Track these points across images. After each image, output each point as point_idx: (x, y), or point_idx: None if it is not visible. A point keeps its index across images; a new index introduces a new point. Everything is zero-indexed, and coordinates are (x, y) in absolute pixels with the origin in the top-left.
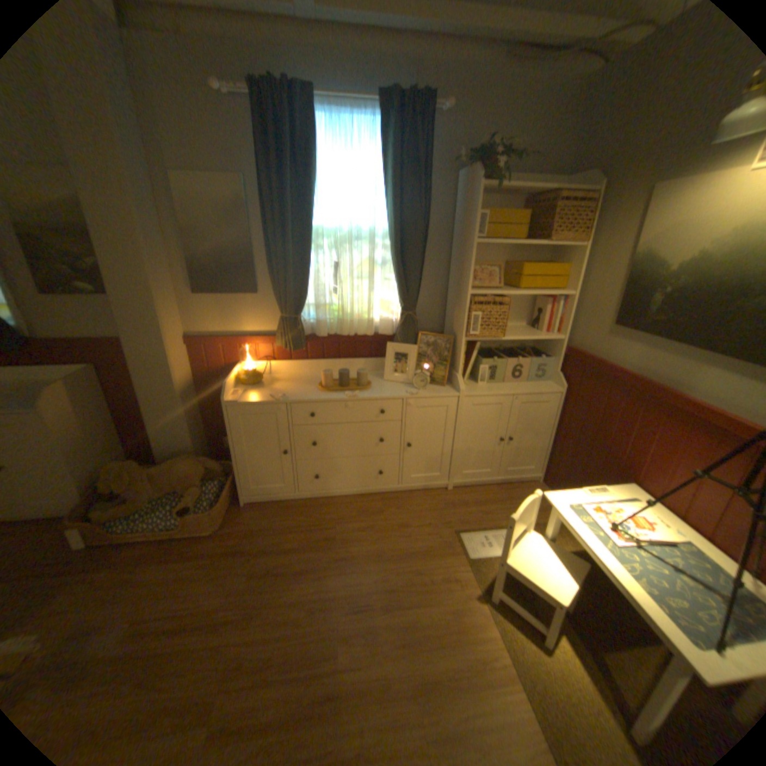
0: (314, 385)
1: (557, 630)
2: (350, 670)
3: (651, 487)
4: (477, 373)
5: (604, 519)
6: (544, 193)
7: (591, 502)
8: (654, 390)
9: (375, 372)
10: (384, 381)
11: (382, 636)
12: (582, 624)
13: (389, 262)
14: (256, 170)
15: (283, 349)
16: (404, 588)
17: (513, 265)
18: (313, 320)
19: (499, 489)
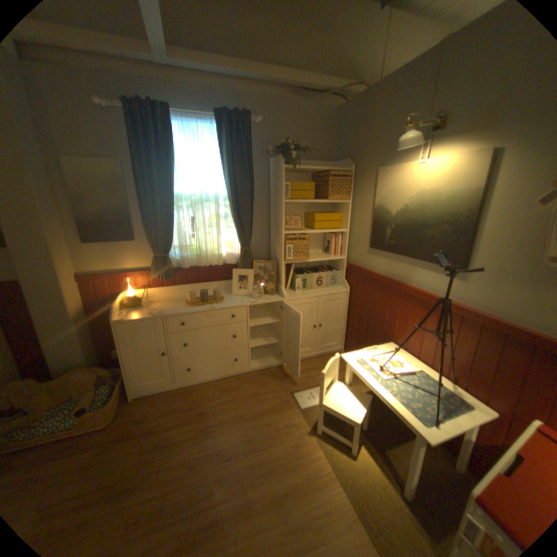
0: (182, 302)
1: (356, 441)
2: (223, 501)
3: (400, 342)
4: (294, 285)
5: (375, 365)
6: (322, 172)
7: (368, 356)
8: (393, 284)
9: (226, 290)
10: (232, 295)
11: (245, 473)
12: (372, 436)
13: (230, 216)
14: (130, 157)
15: (157, 279)
16: (258, 437)
17: (309, 215)
18: (178, 257)
19: (317, 360)
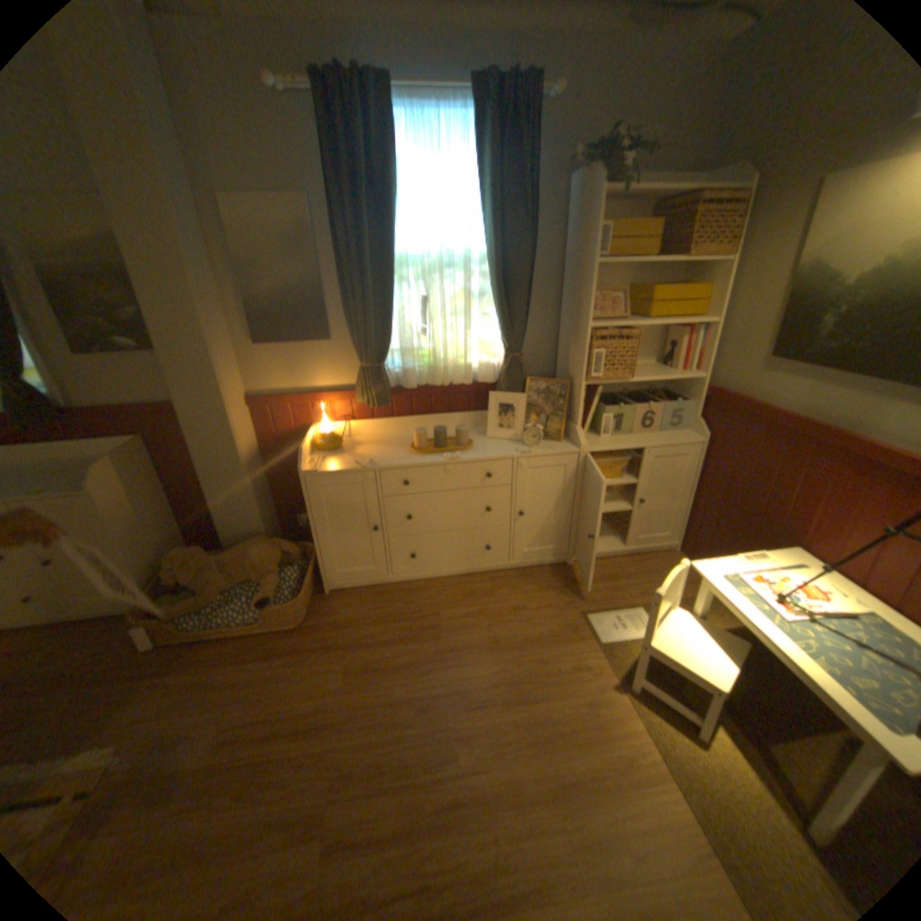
0: (404, 447)
1: (714, 720)
2: (474, 773)
3: (820, 550)
4: (599, 424)
5: (767, 589)
6: (679, 196)
7: (749, 571)
8: (824, 433)
9: (475, 428)
10: (487, 438)
11: (507, 734)
12: (740, 713)
13: (489, 293)
14: (324, 186)
15: (366, 406)
16: (527, 679)
17: (640, 289)
18: (399, 369)
19: (629, 561)
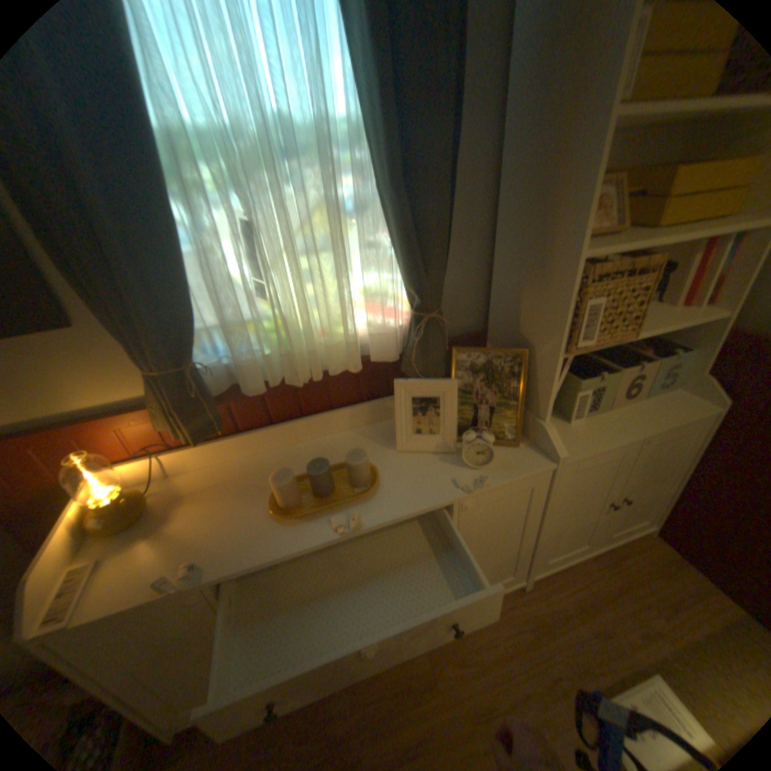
0: (261, 497)
1: None
2: None
3: None
4: (567, 403)
5: None
6: None
7: None
8: None
9: (375, 425)
10: (399, 452)
11: None
12: None
13: (376, 202)
14: None
15: (174, 440)
16: None
17: (635, 175)
18: (229, 359)
19: (602, 566)
